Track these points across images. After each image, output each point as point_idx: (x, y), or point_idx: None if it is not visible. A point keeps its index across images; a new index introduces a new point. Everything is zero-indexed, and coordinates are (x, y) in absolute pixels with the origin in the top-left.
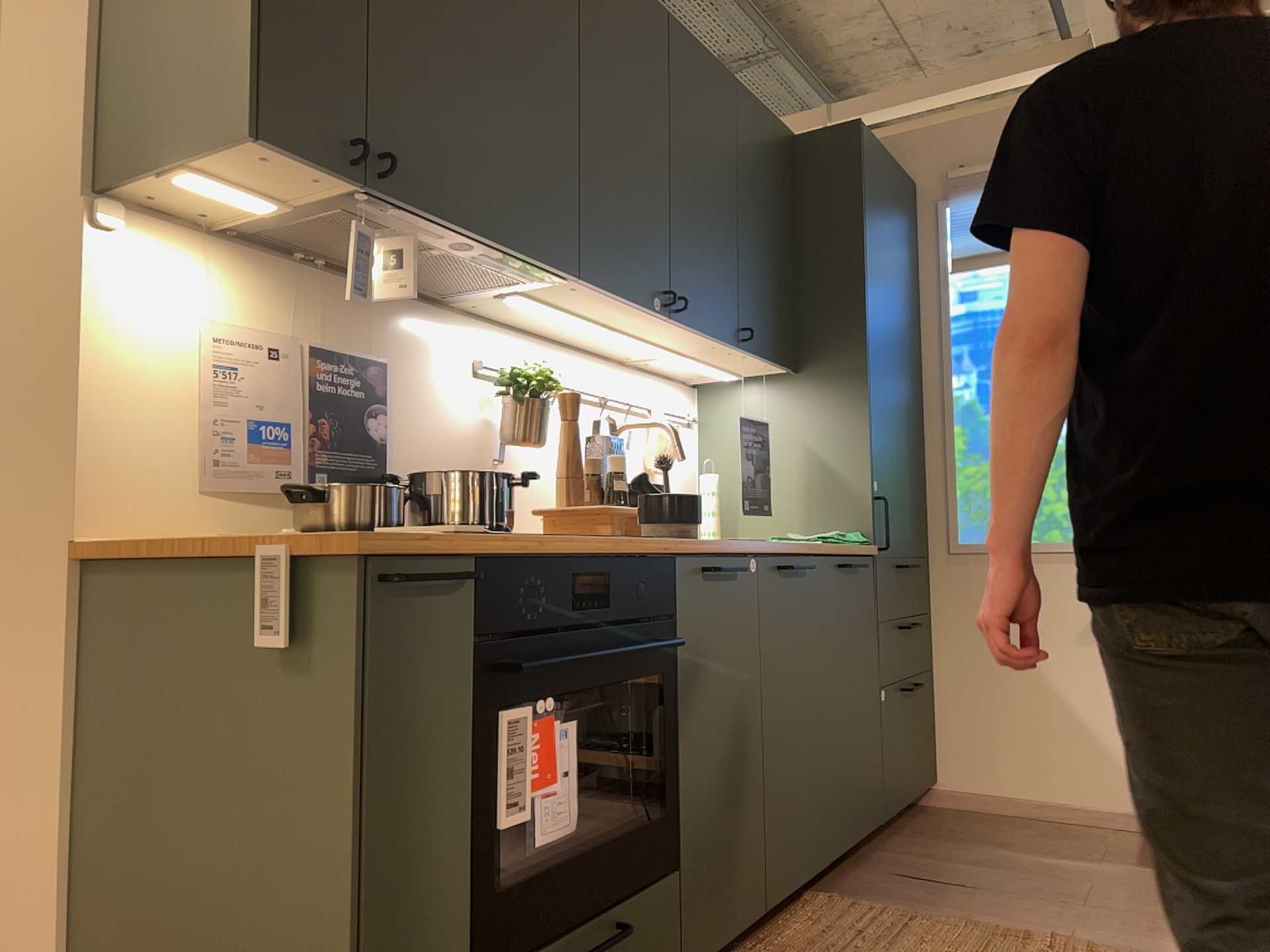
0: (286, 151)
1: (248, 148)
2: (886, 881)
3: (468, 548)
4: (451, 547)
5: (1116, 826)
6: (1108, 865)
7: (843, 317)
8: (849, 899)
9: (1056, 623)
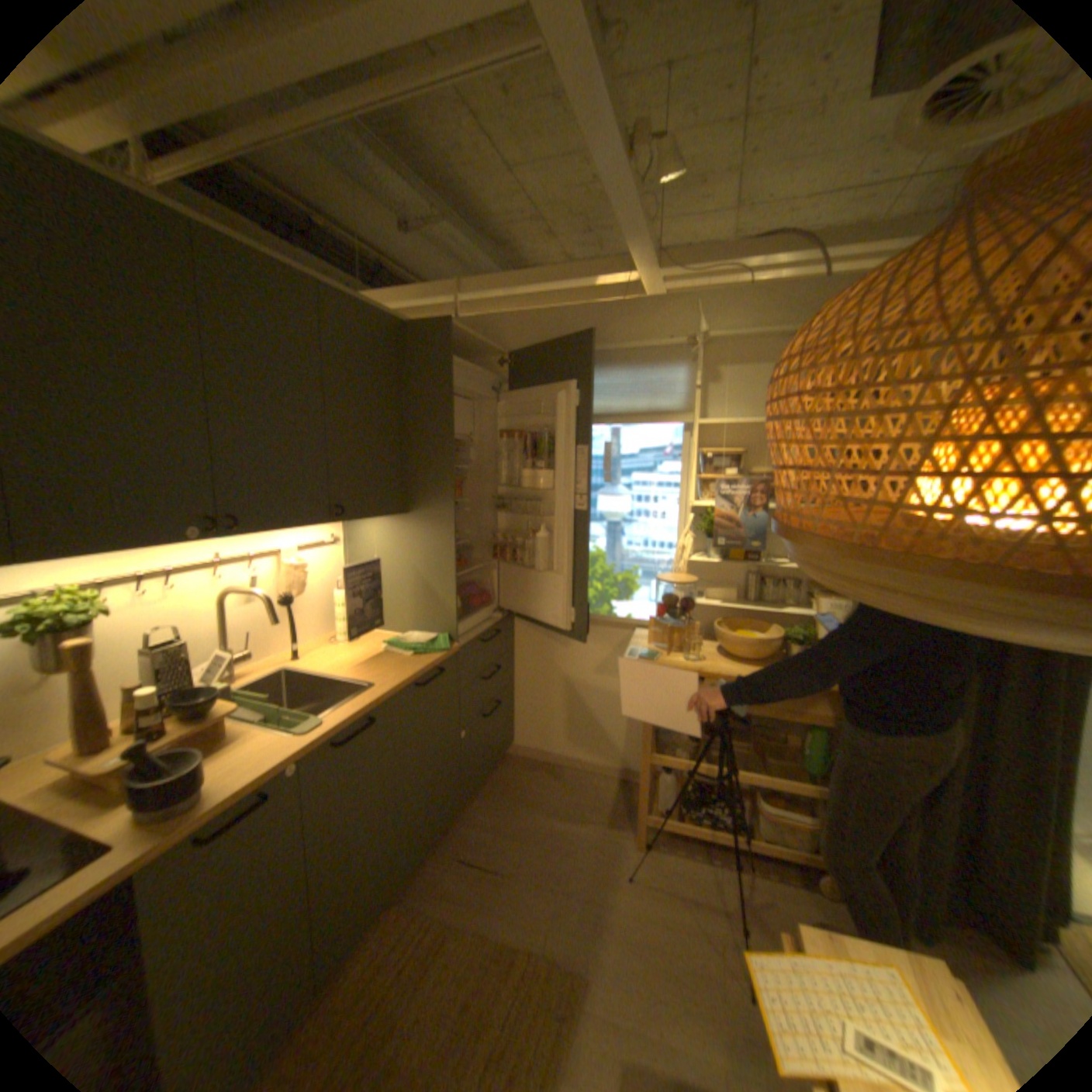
0: None
1: None
2: (447, 874)
3: None
4: None
5: (606, 777)
6: (590, 830)
7: (438, 478)
8: (412, 909)
9: (584, 662)
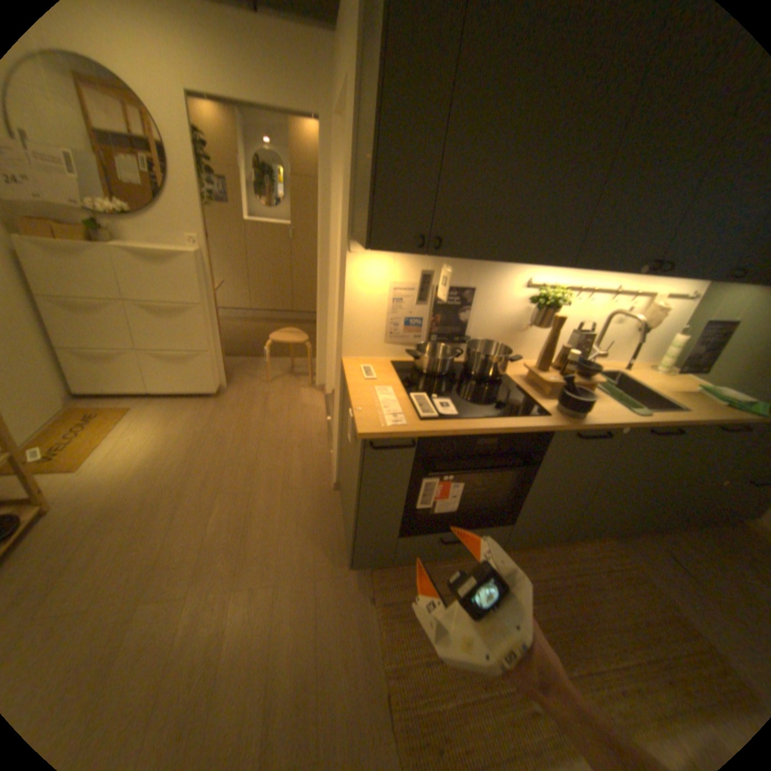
0: (384, 249)
1: (369, 249)
2: (658, 553)
3: (418, 431)
4: (405, 435)
5: None
6: None
7: None
8: (627, 551)
9: None
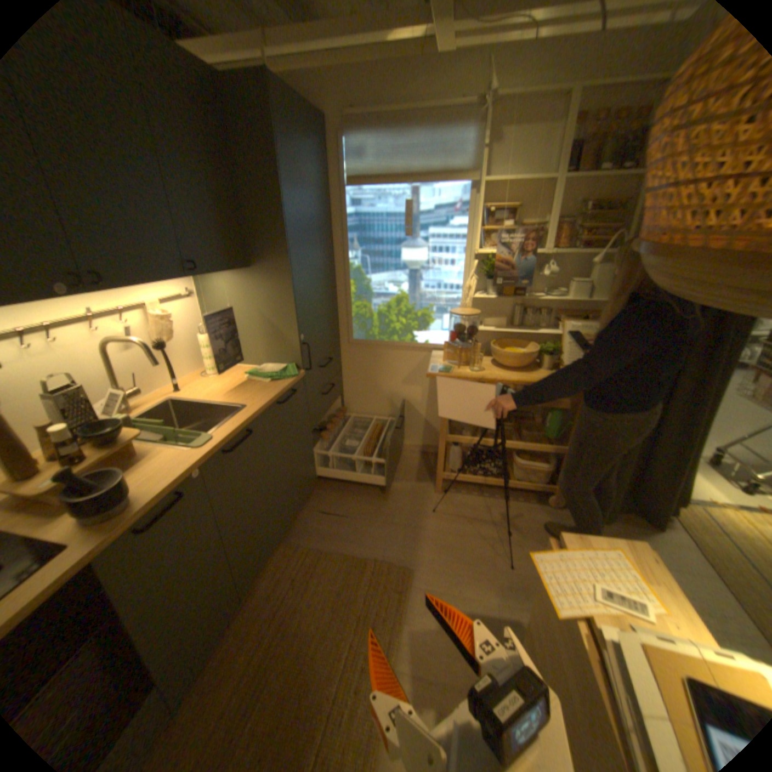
0: None
1: None
2: (313, 520)
3: None
4: None
5: (410, 450)
6: (404, 484)
7: (271, 234)
8: (293, 543)
9: (393, 376)
